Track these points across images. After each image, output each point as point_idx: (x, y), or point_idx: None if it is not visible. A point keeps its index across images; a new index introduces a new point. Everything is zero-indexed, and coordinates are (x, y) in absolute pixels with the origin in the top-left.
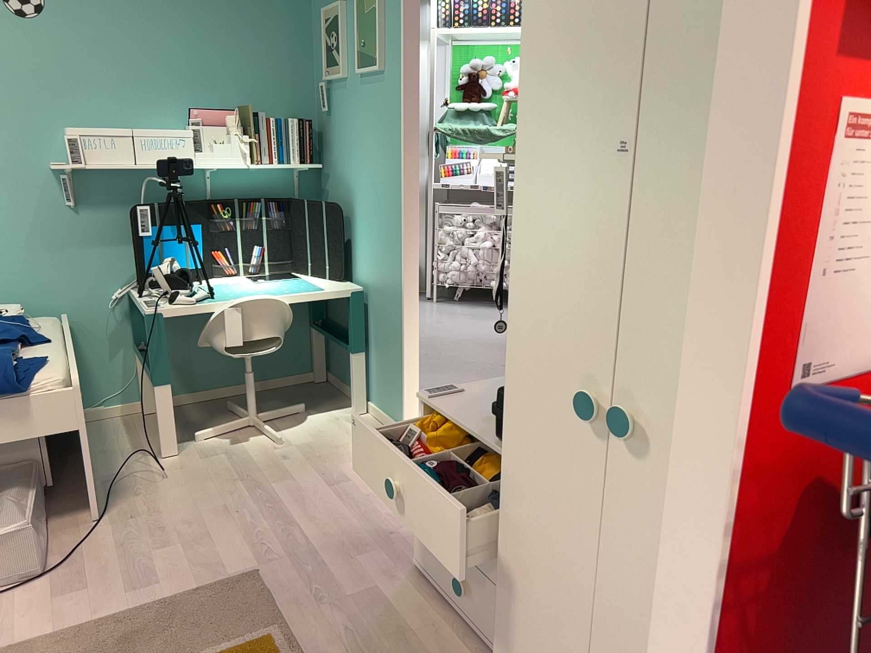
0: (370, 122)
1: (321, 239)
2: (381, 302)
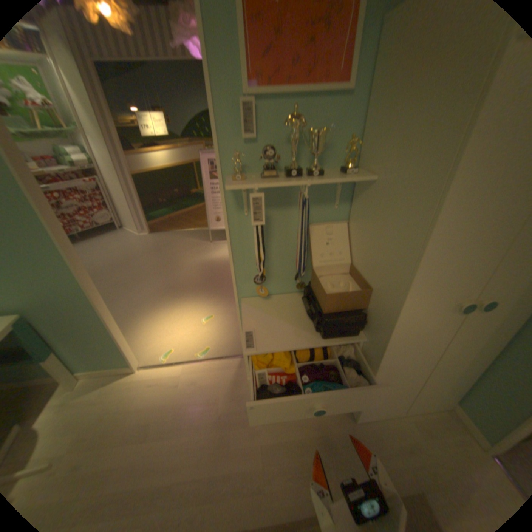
0: None
1: None
2: (54, 314)
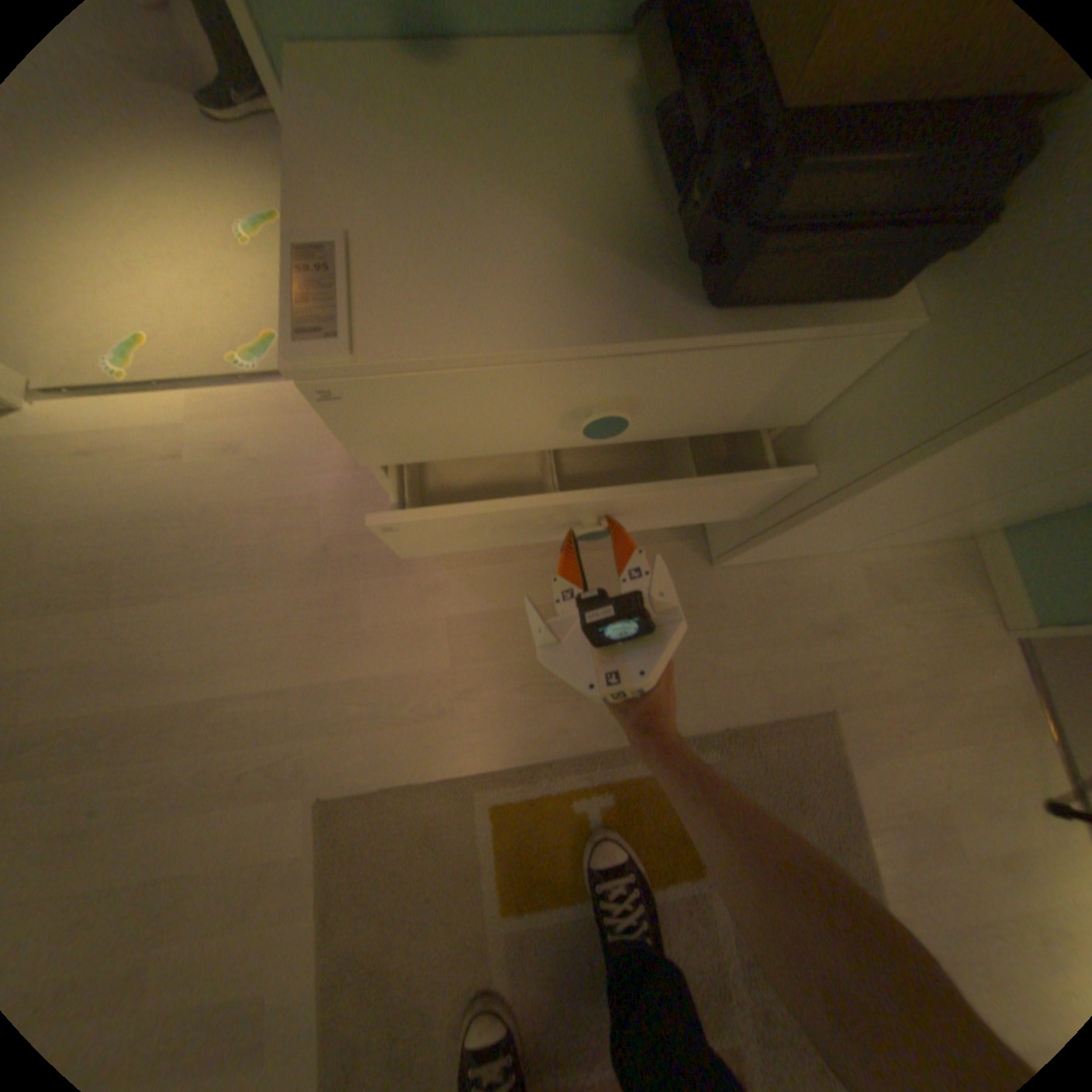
0: None
1: None
2: None
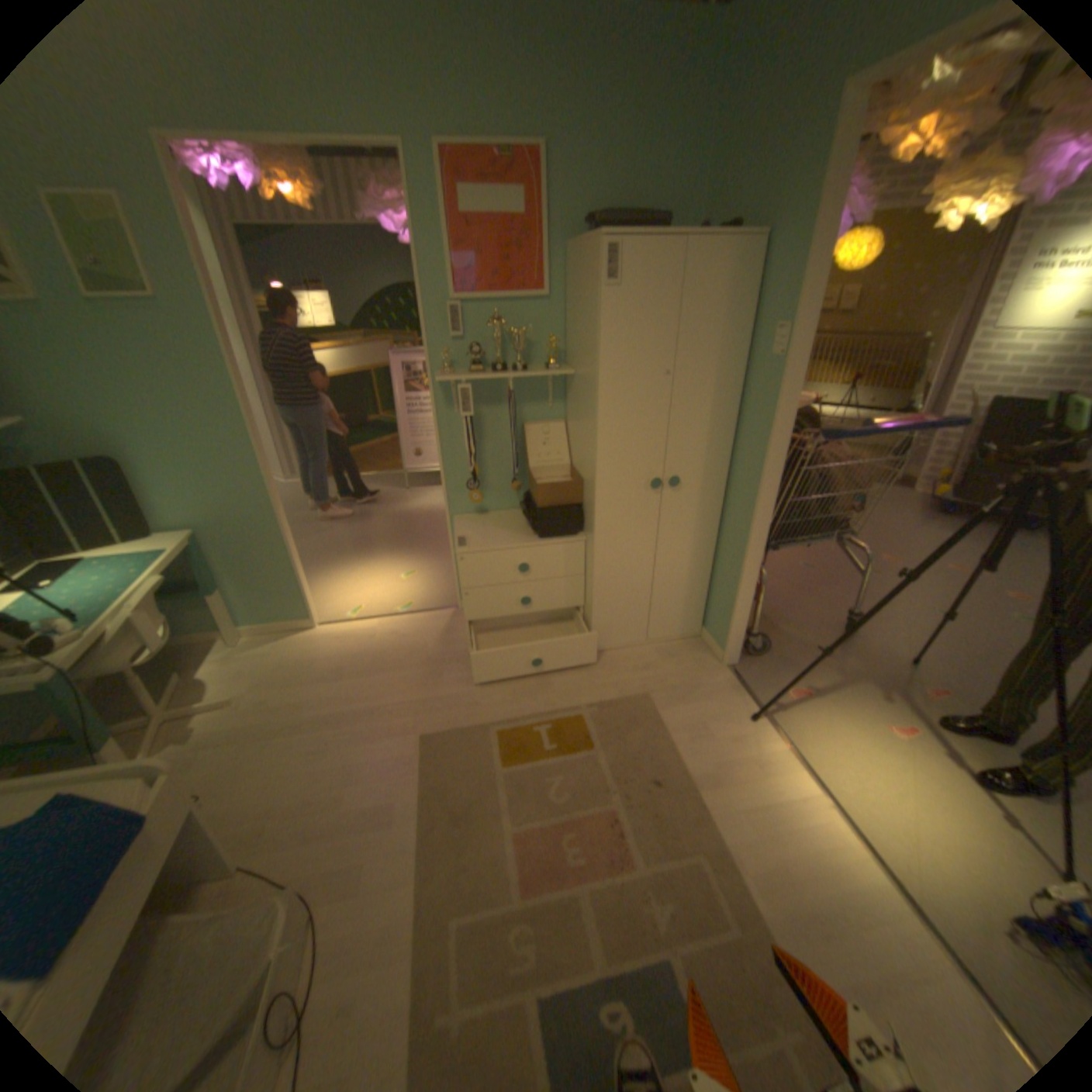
0: (137, 357)
1: (87, 505)
2: (231, 534)
